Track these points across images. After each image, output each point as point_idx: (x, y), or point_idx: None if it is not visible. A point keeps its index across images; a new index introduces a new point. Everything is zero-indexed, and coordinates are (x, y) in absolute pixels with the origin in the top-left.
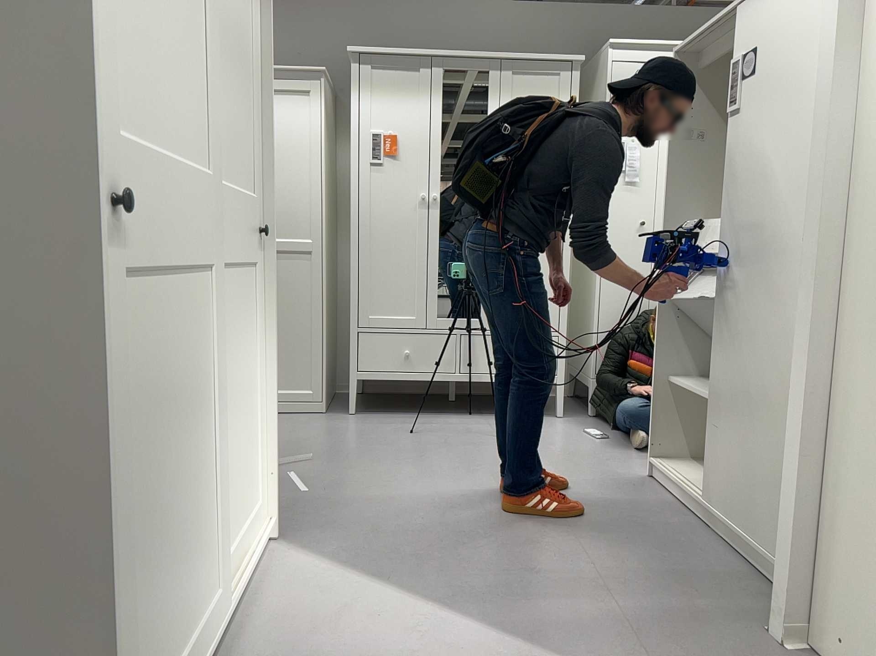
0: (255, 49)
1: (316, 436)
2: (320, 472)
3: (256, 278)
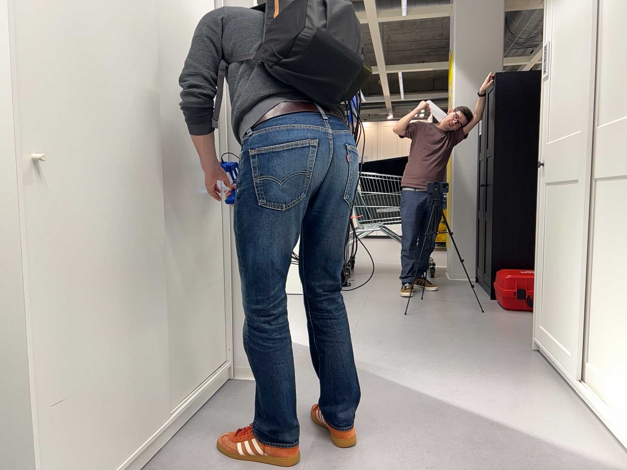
0: None
1: None
2: None
3: None
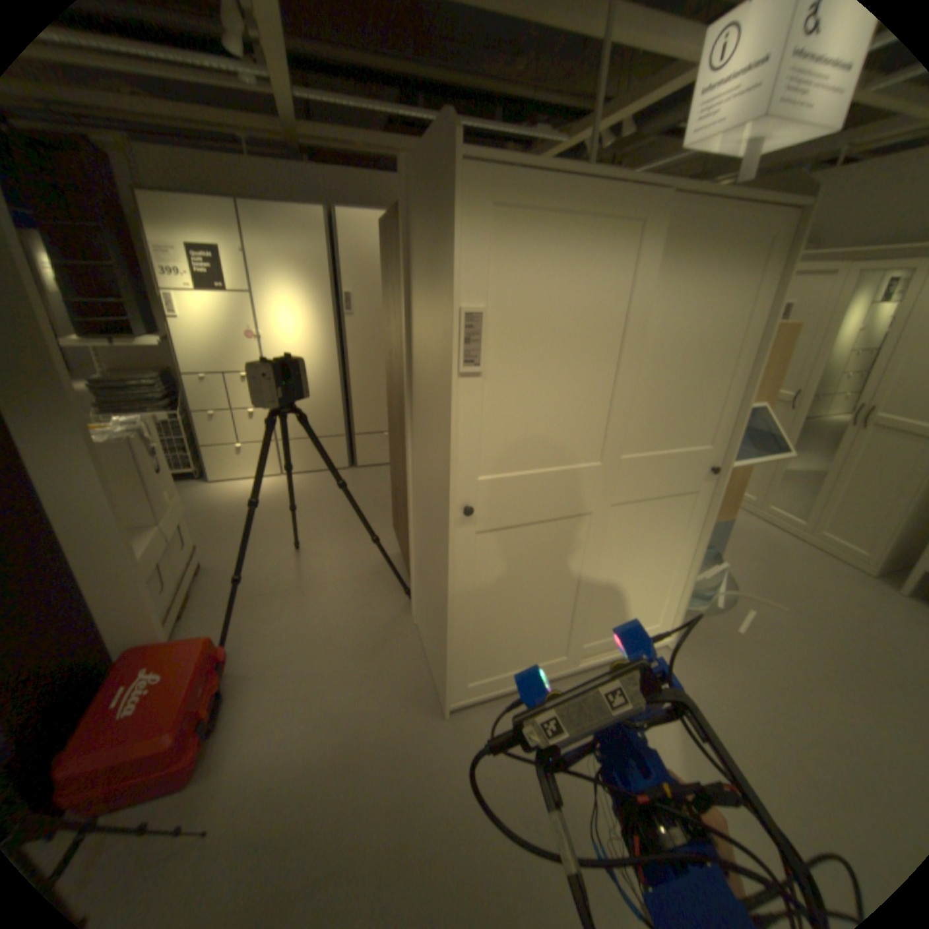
0: (757, 333)
1: (830, 594)
2: (782, 626)
3: (703, 498)
